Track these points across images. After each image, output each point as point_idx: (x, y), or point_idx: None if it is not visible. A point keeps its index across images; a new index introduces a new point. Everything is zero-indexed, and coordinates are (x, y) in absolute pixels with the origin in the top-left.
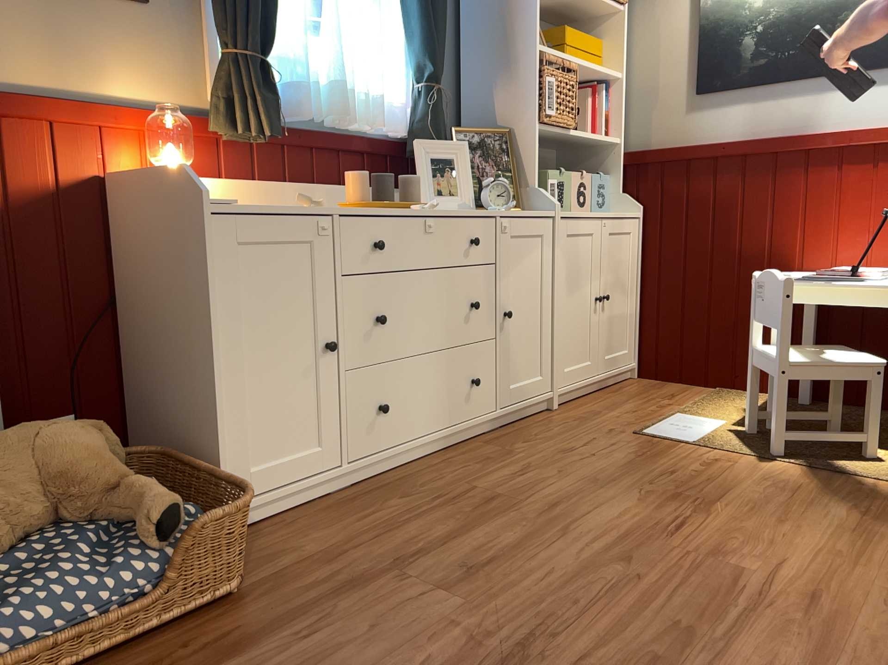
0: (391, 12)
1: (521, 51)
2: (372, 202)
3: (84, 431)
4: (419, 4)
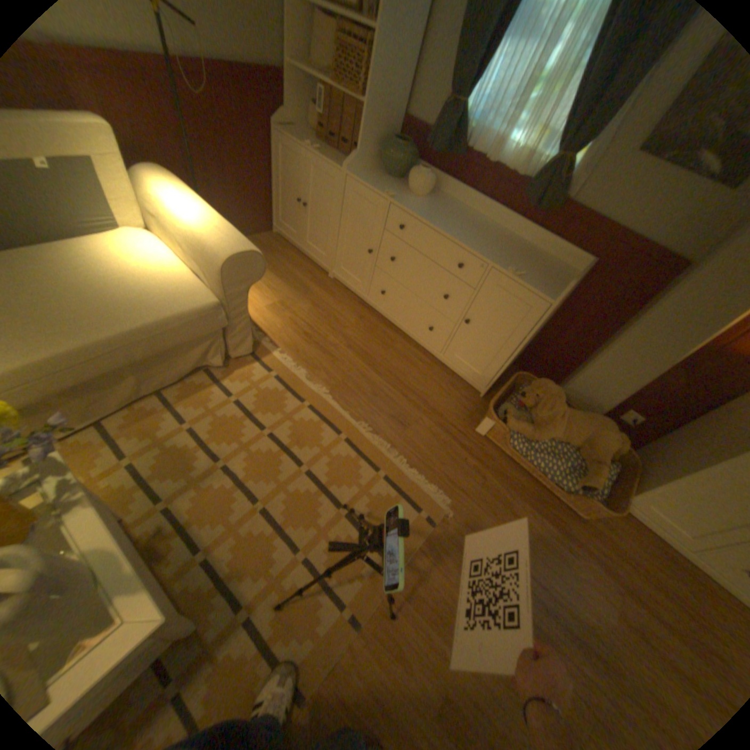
0: None
1: None
2: None
3: (616, 442)
4: None
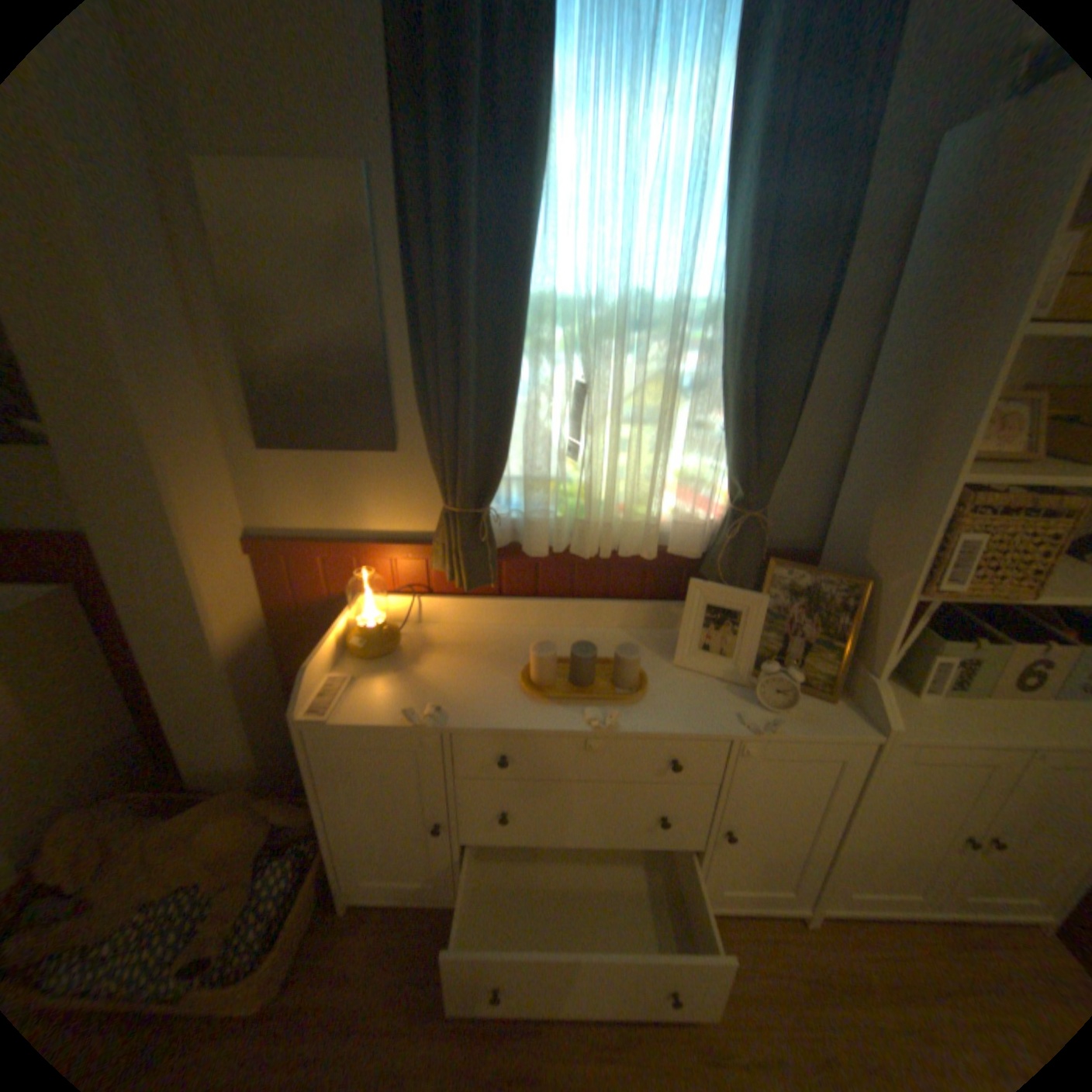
0: (711, 406)
1: (932, 475)
2: (538, 696)
3: (233, 832)
4: (736, 410)
